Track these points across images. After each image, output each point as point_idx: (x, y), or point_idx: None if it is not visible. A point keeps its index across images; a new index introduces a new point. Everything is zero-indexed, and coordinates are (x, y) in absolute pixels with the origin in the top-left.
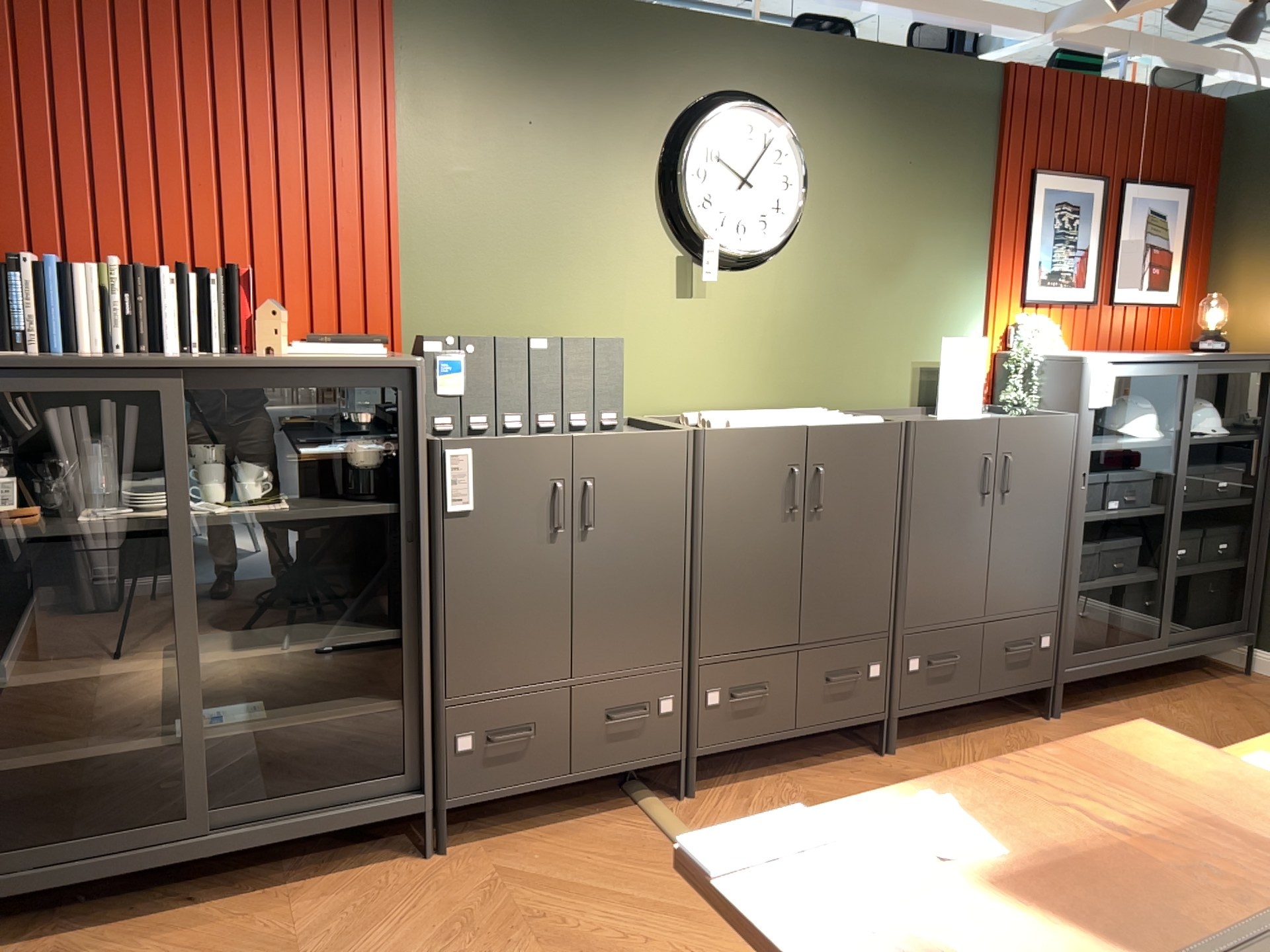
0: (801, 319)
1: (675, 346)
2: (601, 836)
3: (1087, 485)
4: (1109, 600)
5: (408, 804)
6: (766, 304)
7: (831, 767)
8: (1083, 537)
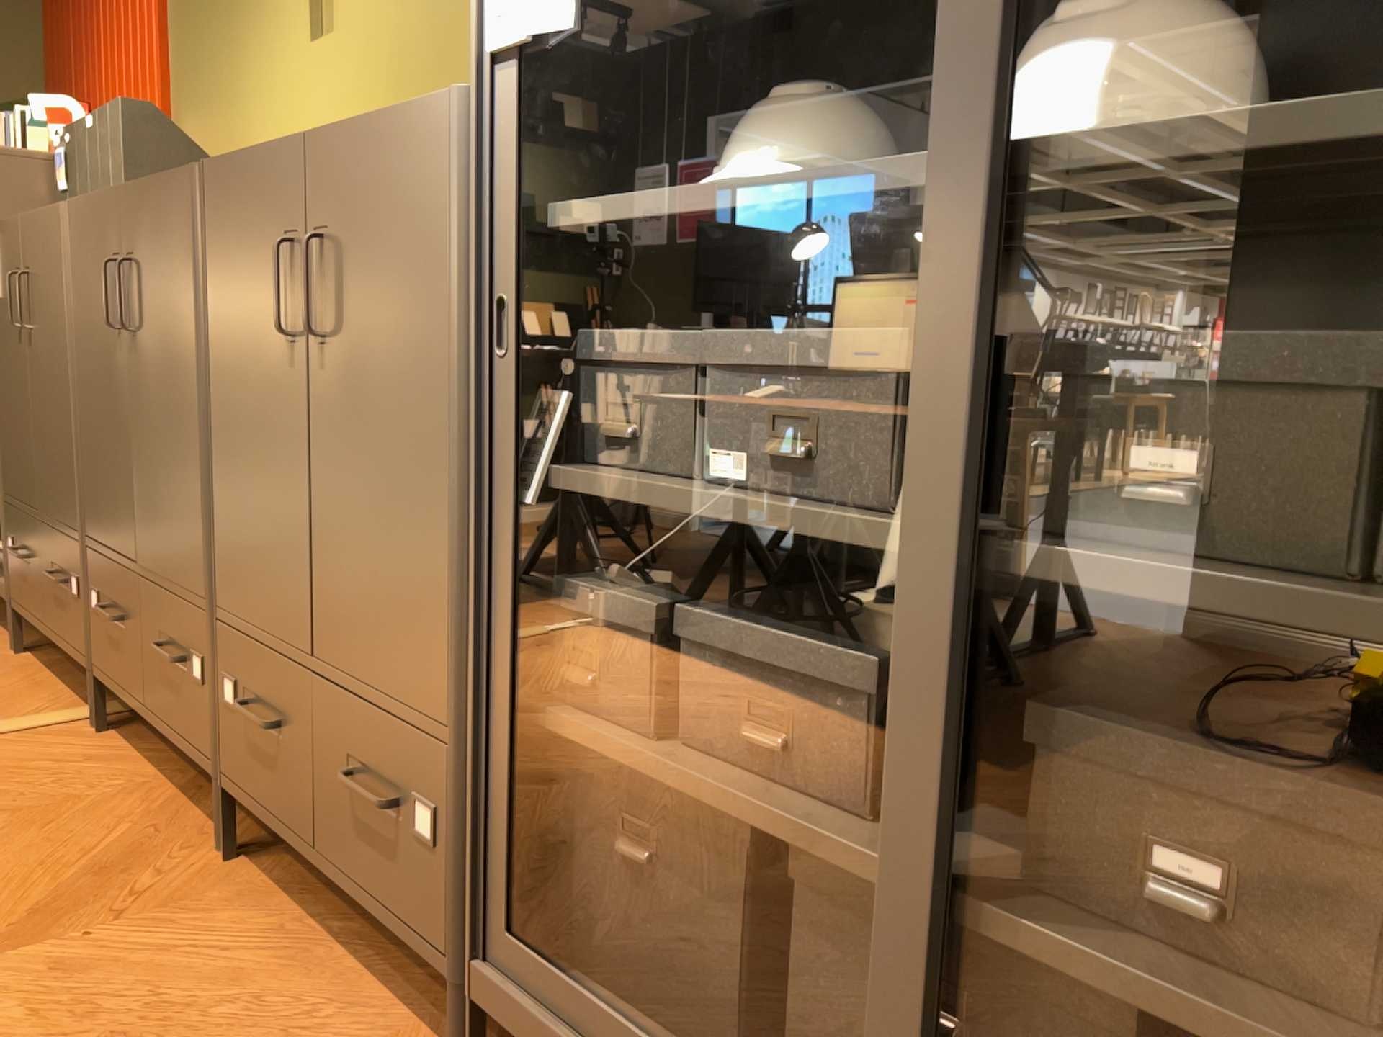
0: (424, 31)
1: (311, 121)
2: (19, 702)
3: (513, 341)
4: (743, 870)
5: (4, 588)
6: (386, 21)
7: (184, 812)
8: (511, 532)
